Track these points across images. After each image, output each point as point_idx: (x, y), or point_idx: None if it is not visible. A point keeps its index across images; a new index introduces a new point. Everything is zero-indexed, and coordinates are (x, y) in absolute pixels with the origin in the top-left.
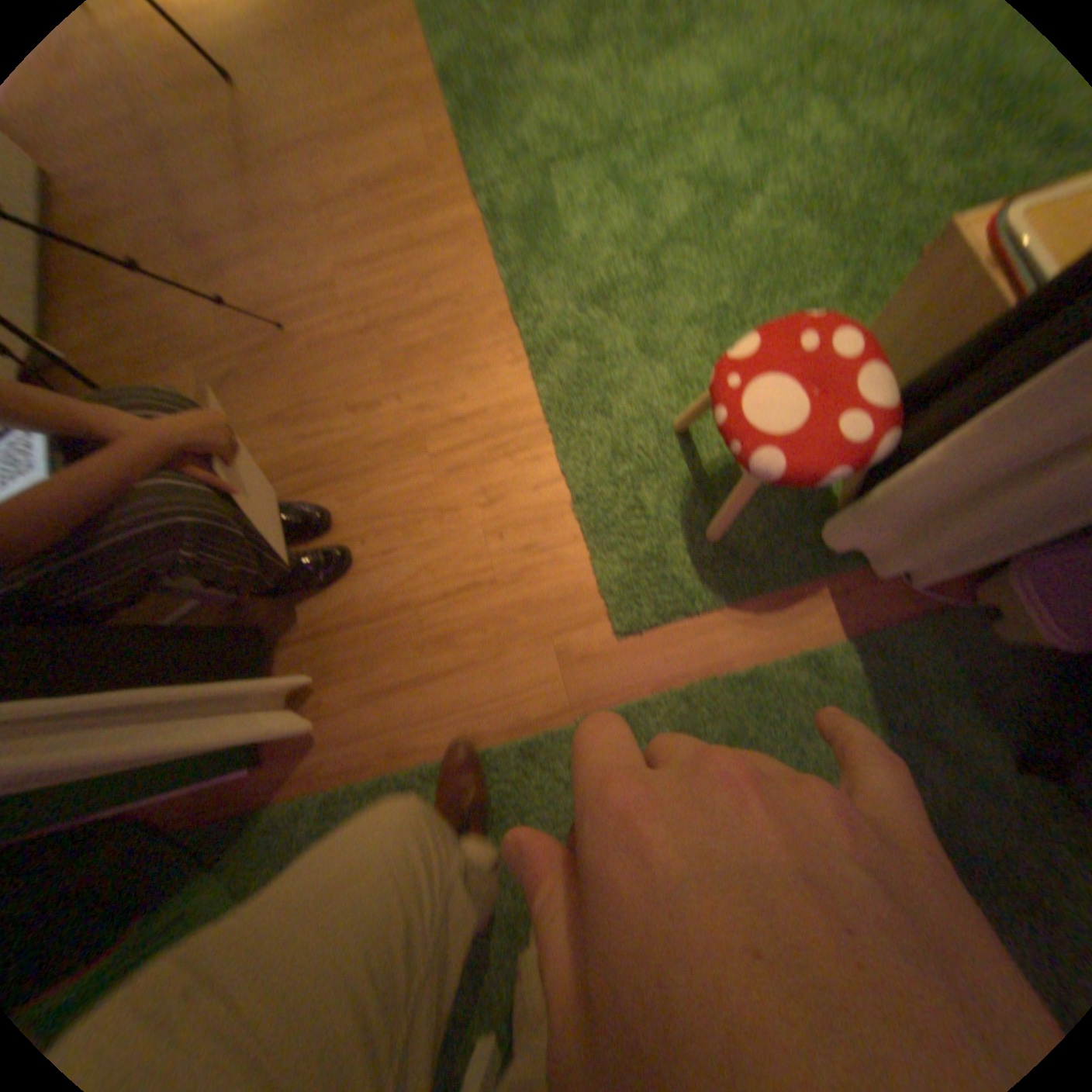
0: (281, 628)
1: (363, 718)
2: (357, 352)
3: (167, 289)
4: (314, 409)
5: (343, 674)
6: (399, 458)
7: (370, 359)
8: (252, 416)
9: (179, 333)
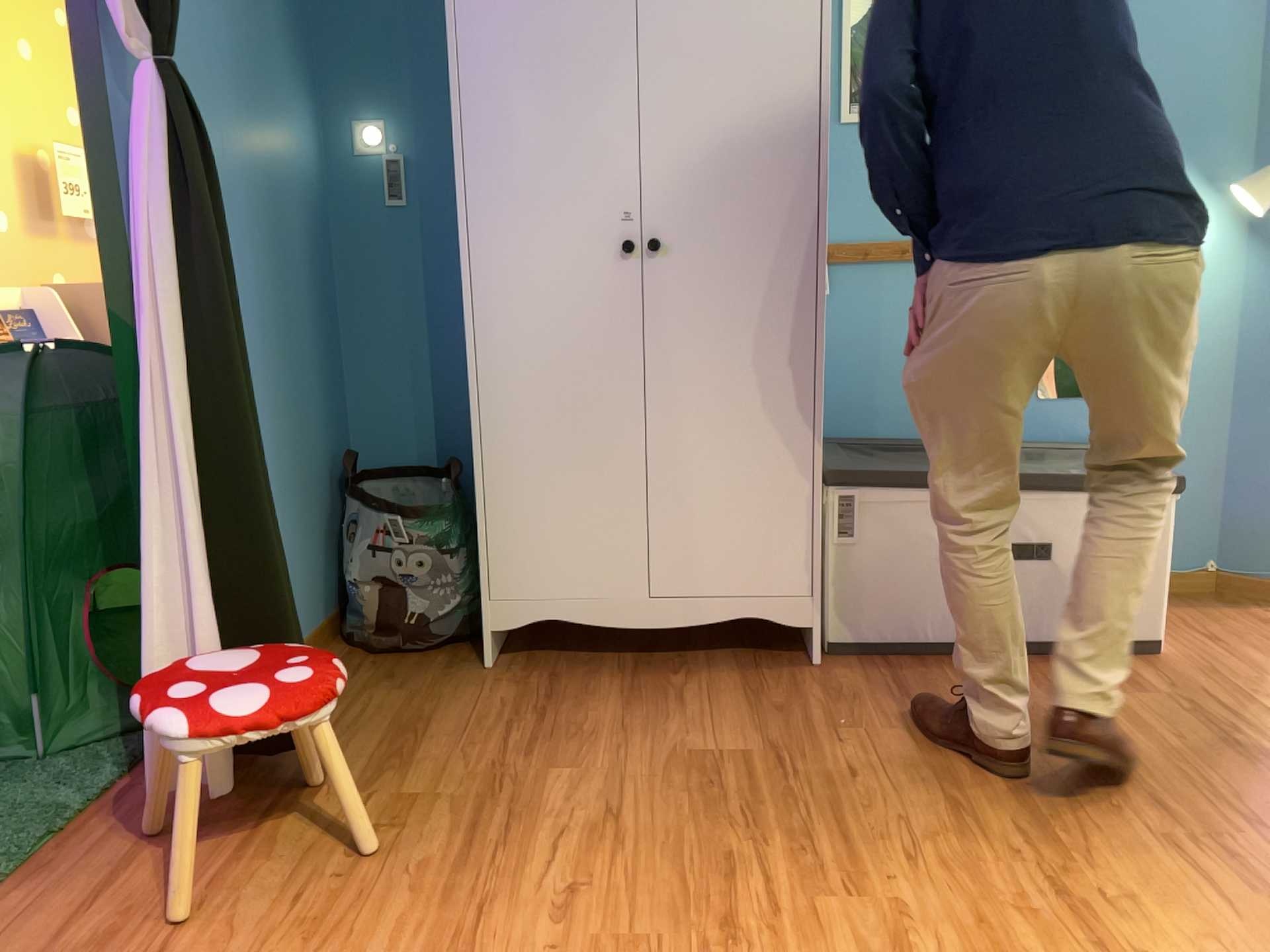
0: (287, 805)
1: (92, 859)
2: (677, 925)
3: (907, 742)
4: (591, 862)
5: (167, 848)
6: (419, 949)
7: (650, 941)
8: (625, 802)
9: (817, 749)
